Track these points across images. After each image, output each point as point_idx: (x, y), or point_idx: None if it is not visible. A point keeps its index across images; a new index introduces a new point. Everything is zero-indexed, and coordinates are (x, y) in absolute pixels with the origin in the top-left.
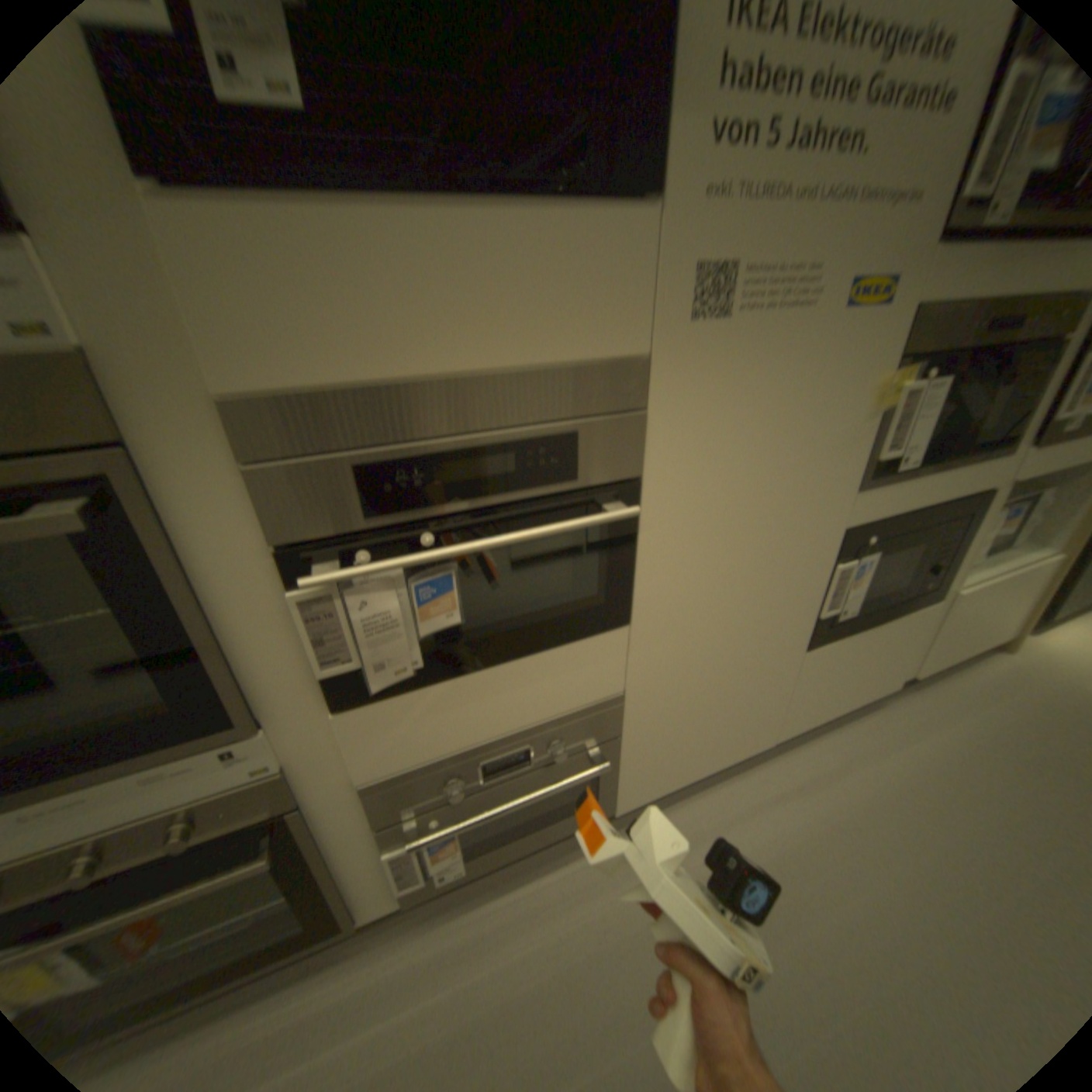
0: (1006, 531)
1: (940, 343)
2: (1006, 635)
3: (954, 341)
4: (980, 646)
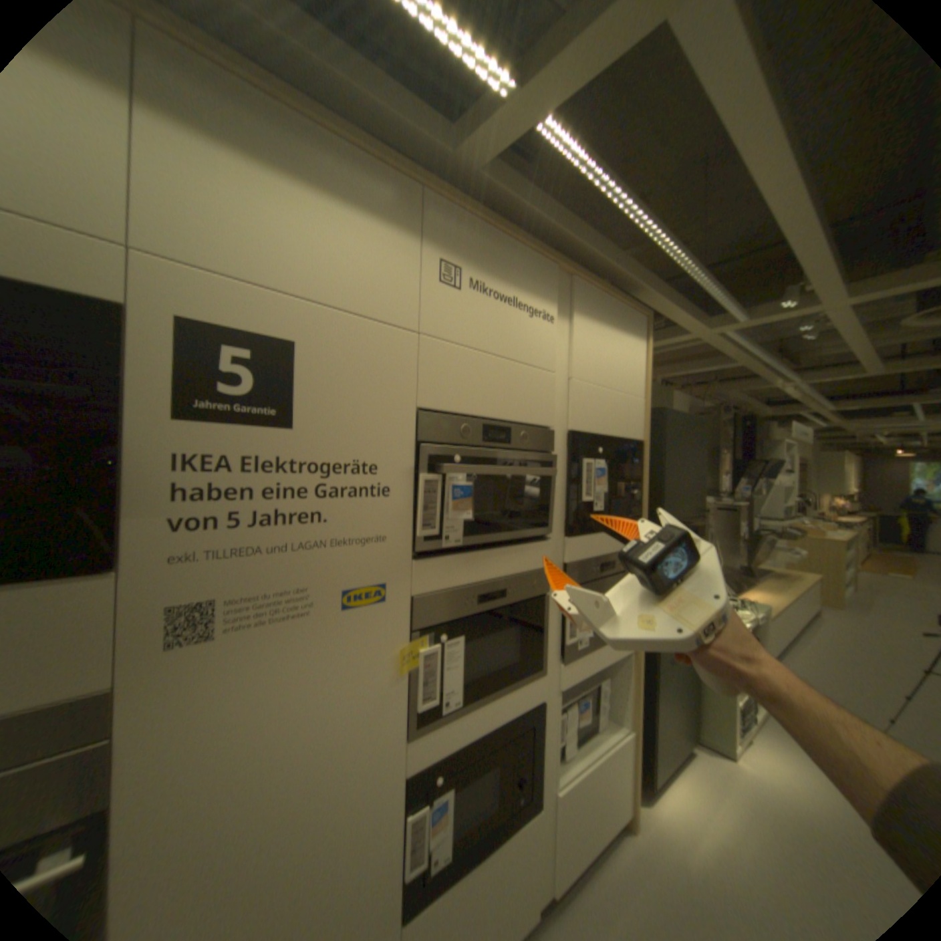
0: (580, 725)
1: (442, 617)
2: (620, 819)
3: (453, 614)
4: (601, 839)
